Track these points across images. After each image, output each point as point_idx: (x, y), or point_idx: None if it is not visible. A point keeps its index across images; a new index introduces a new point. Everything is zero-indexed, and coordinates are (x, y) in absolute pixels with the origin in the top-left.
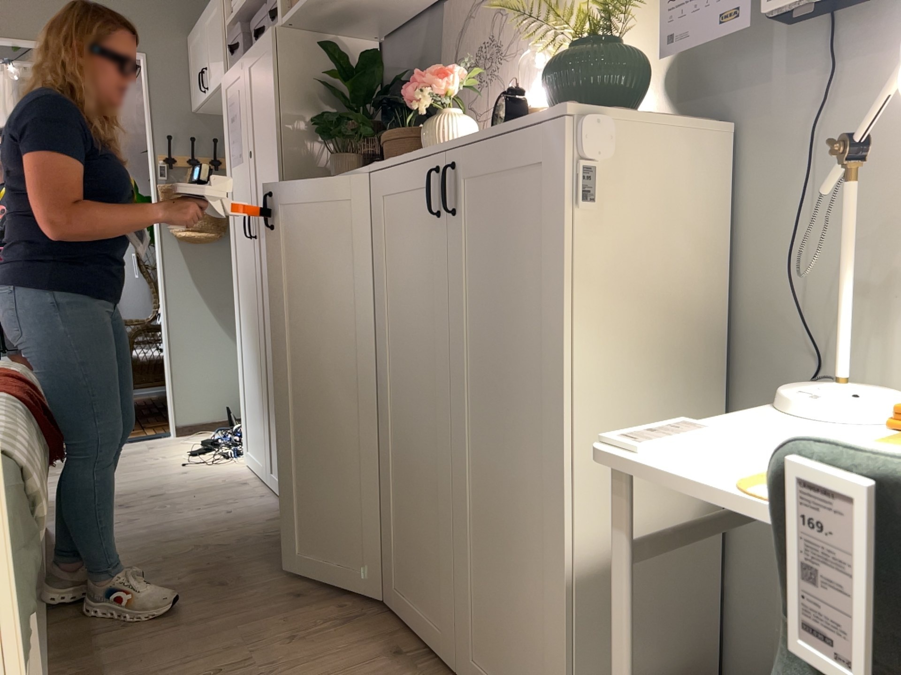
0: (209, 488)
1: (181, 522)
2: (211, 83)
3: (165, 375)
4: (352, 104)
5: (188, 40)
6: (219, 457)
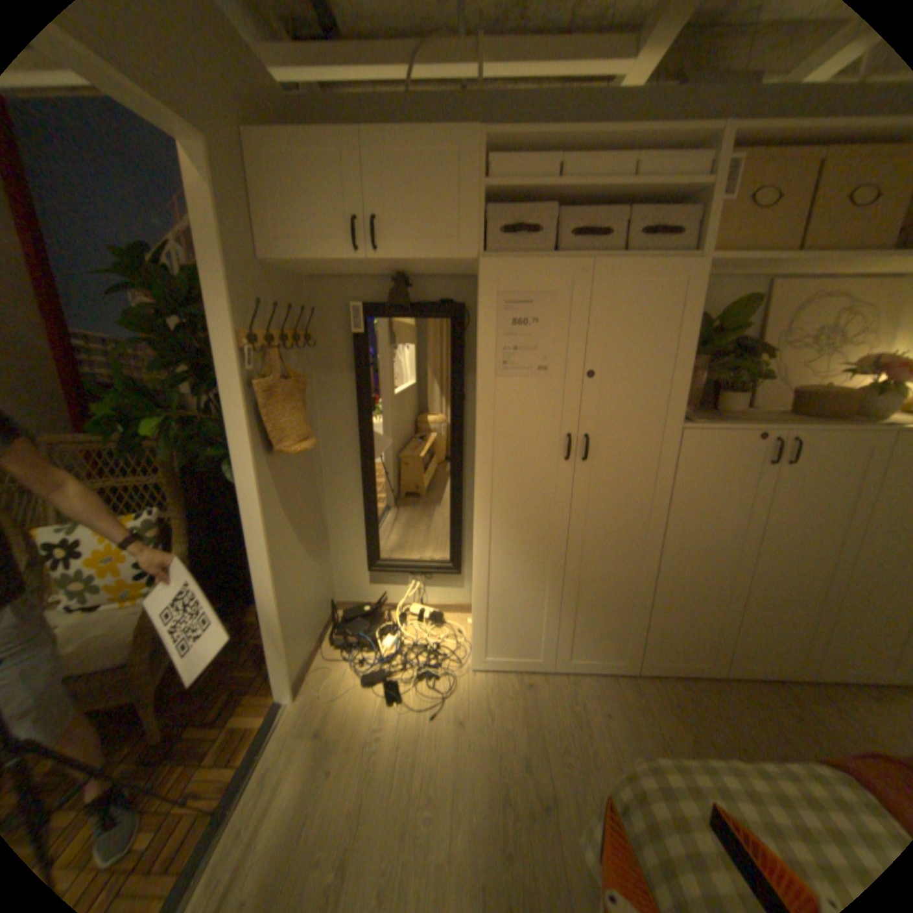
0: (525, 715)
1: (621, 760)
2: (403, 249)
3: (264, 641)
4: (716, 345)
5: (250, 137)
6: (426, 685)
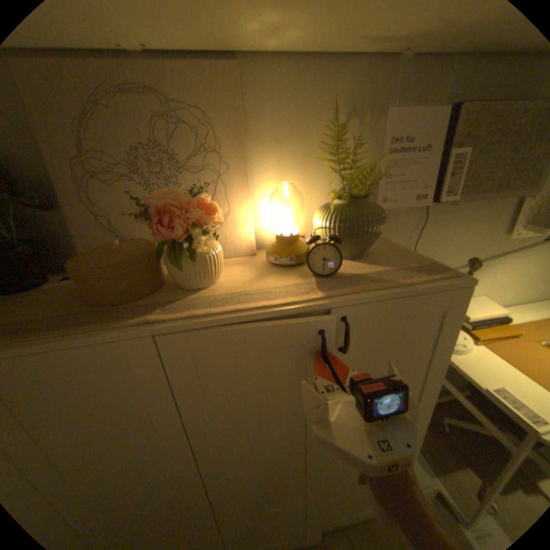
0: None
1: None
2: None
3: None
4: None
5: None
6: None
